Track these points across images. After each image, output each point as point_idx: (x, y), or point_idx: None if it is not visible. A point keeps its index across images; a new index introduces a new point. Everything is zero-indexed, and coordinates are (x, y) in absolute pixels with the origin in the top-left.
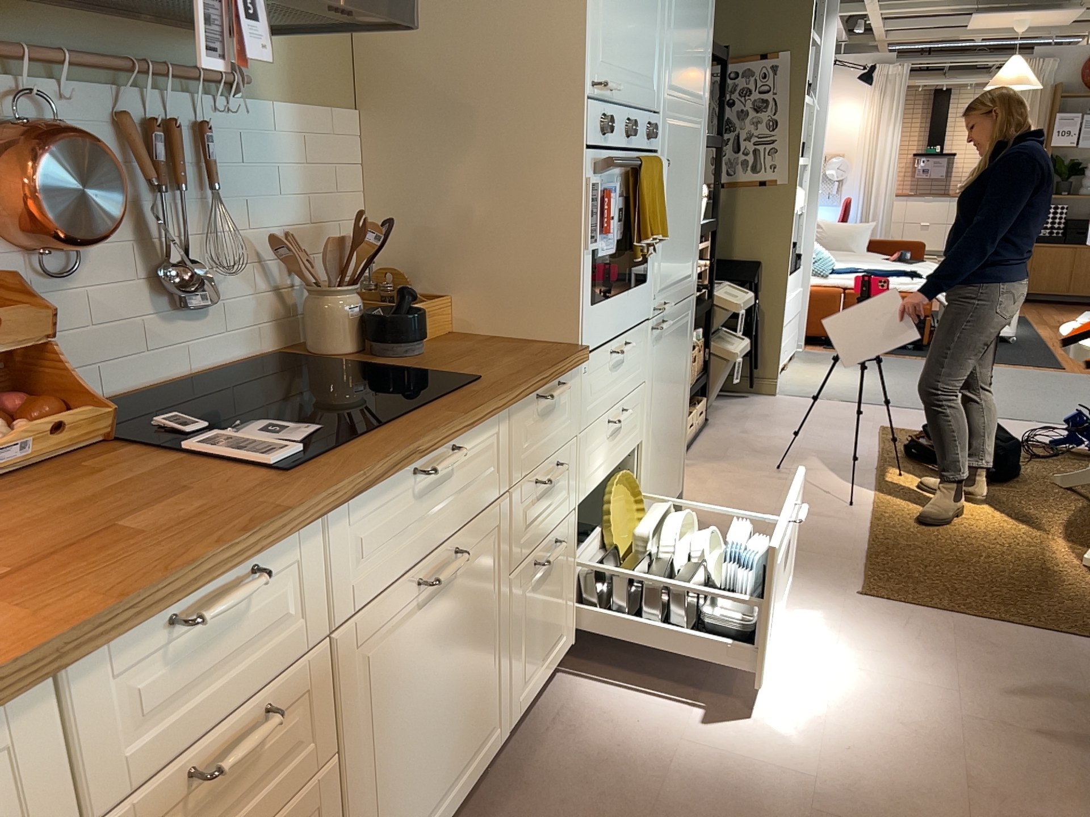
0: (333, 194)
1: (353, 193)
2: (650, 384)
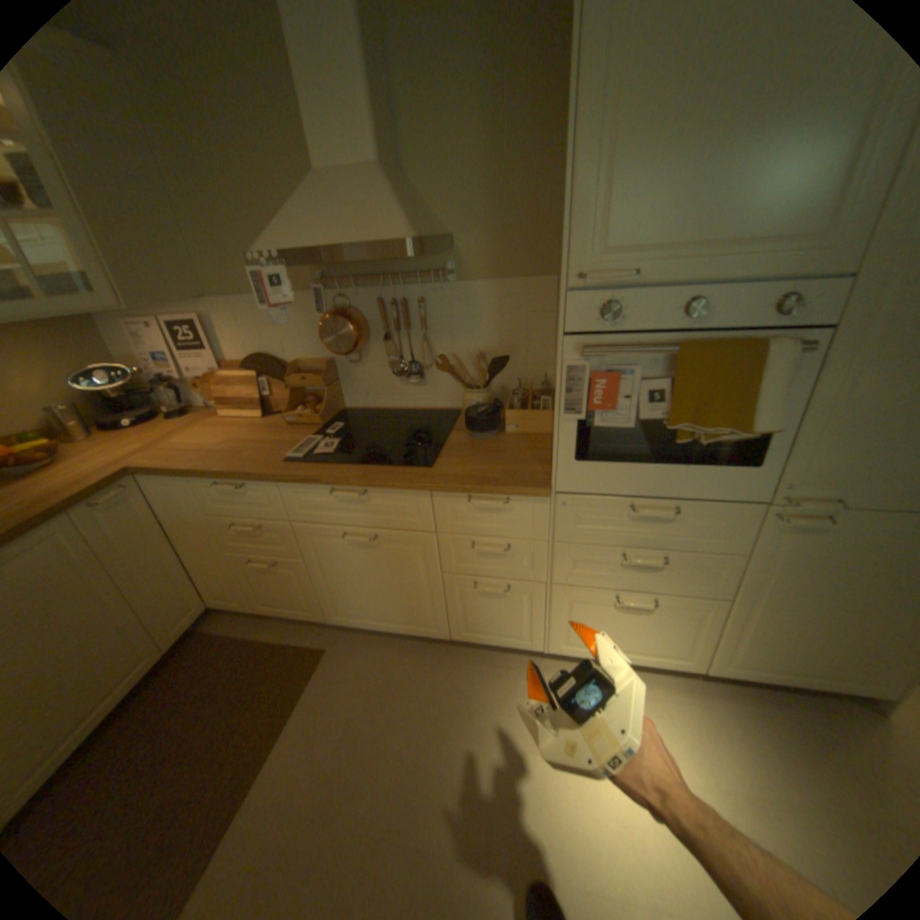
0: (522, 331)
1: (542, 330)
2: (761, 564)
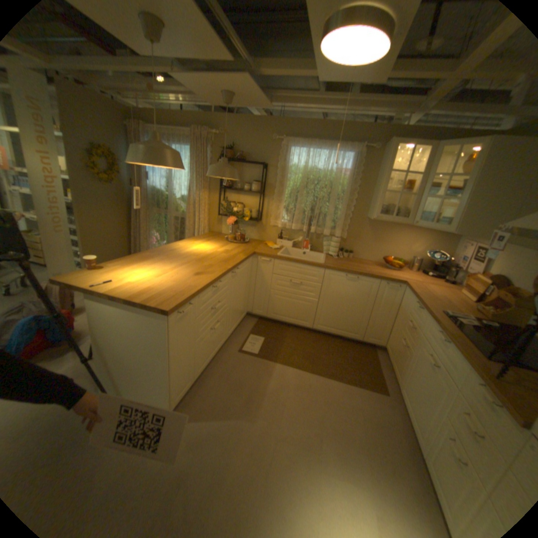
0: None
1: None
2: None
